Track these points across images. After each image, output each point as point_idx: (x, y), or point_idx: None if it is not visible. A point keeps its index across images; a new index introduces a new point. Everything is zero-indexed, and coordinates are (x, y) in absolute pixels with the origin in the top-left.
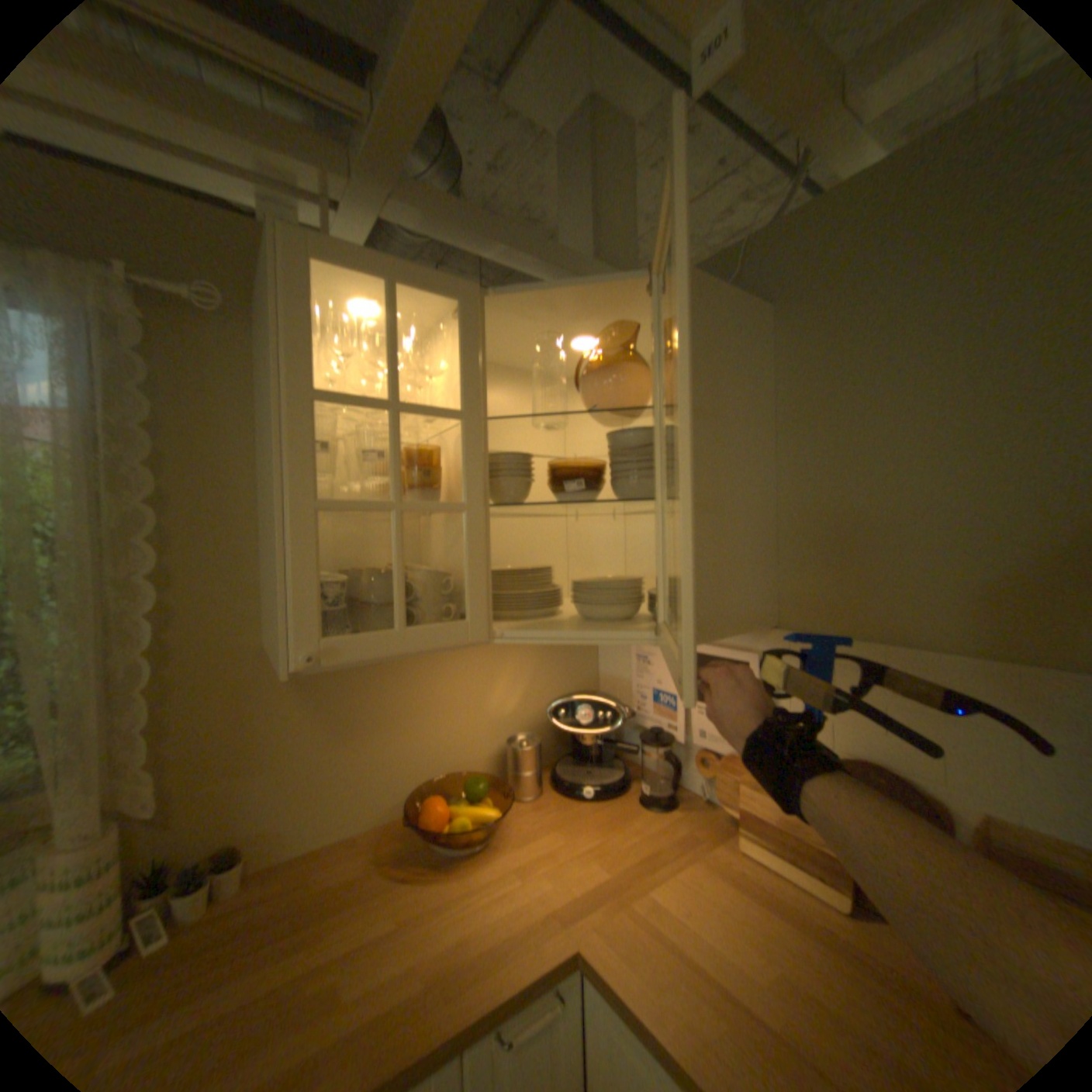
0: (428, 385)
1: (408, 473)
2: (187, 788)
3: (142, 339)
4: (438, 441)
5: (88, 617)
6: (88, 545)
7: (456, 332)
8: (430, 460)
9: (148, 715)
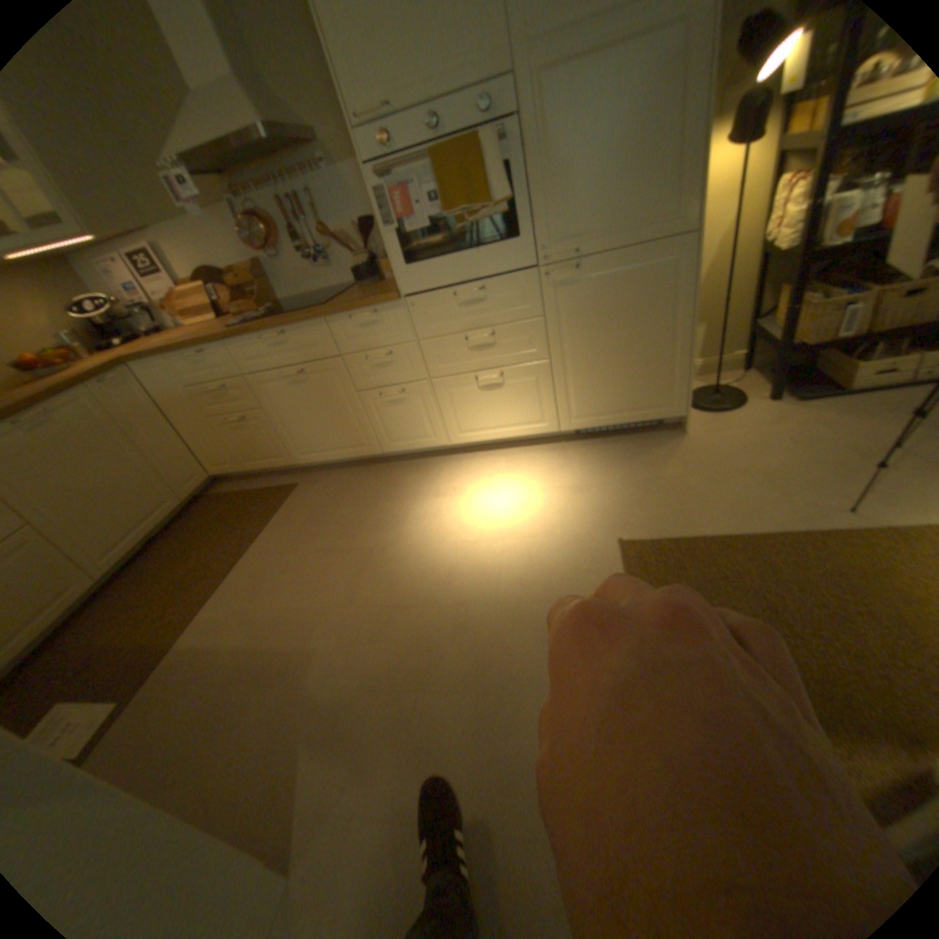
0: None
1: None
2: None
3: None
4: None
5: None
6: None
7: None
8: None
9: None
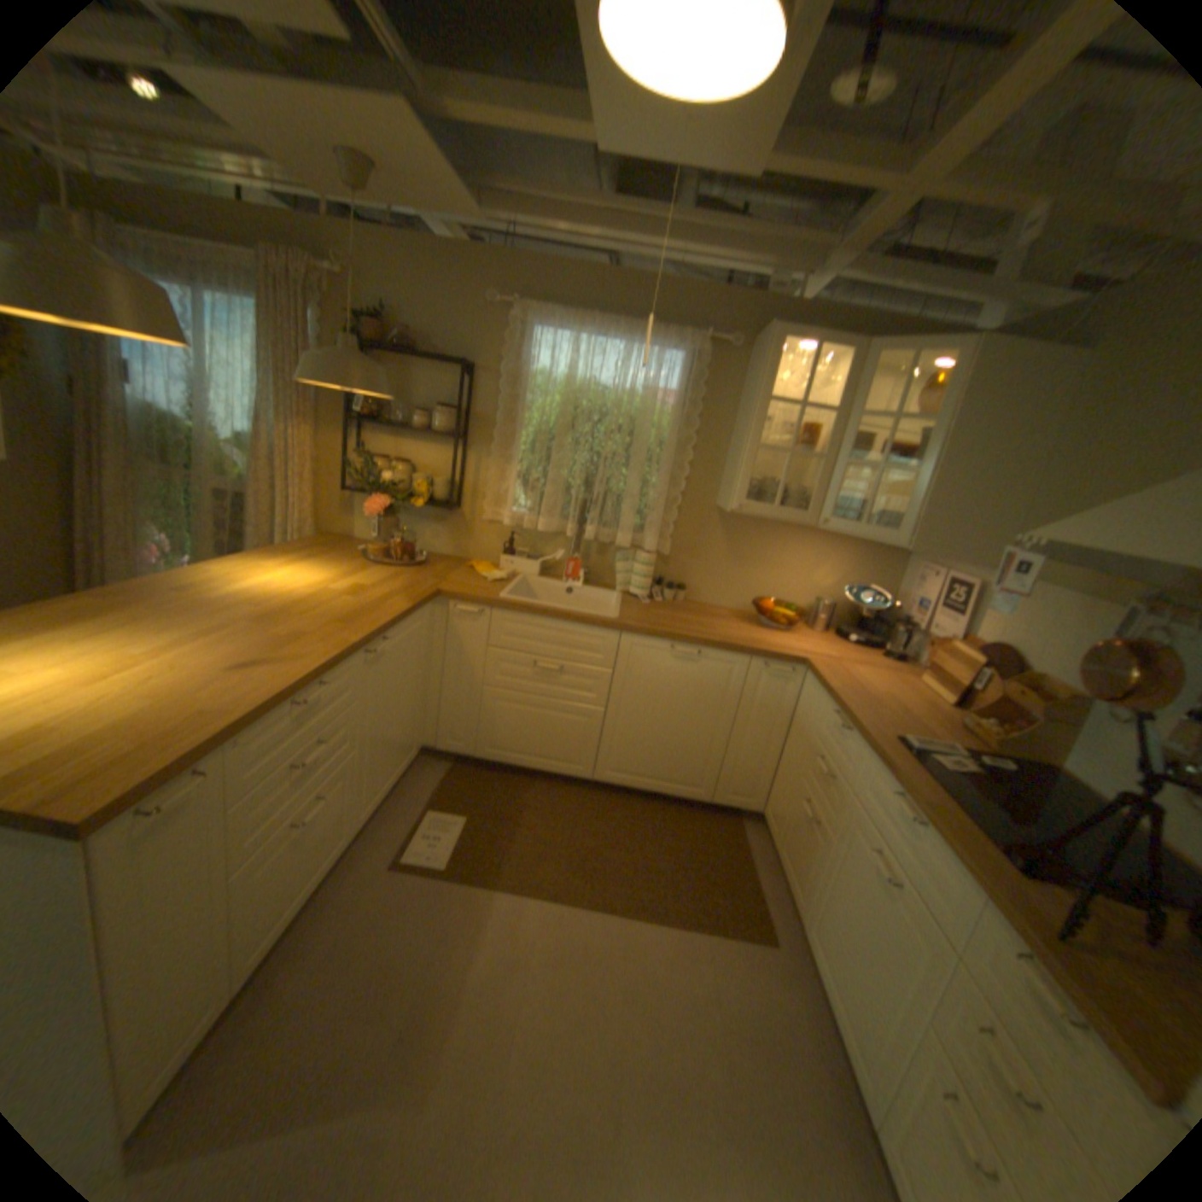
0: (832, 384)
1: (804, 435)
2: (675, 555)
3: (709, 362)
4: (827, 418)
5: (666, 475)
6: (674, 448)
7: (853, 360)
8: (815, 431)
9: (674, 518)
